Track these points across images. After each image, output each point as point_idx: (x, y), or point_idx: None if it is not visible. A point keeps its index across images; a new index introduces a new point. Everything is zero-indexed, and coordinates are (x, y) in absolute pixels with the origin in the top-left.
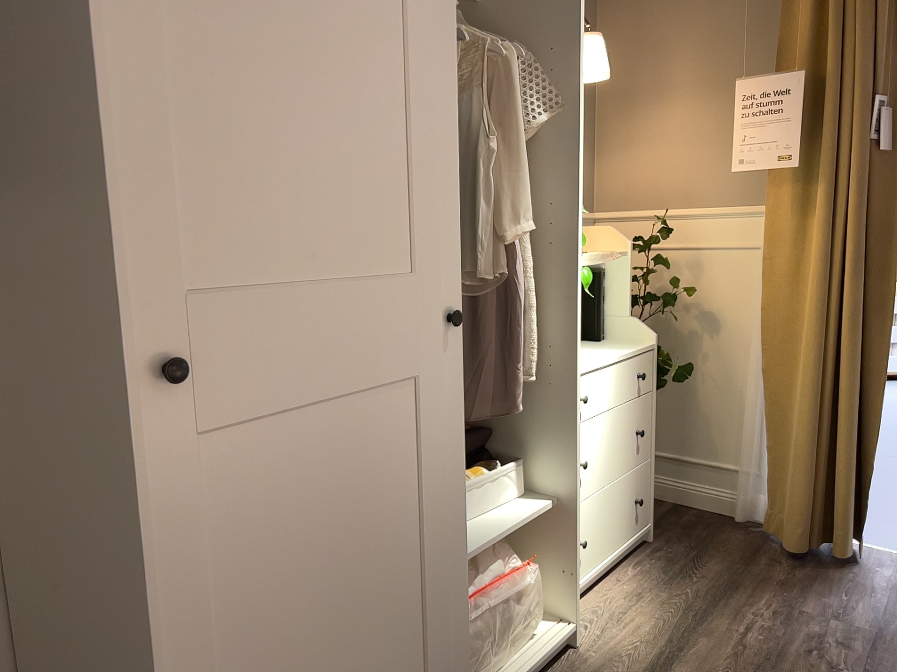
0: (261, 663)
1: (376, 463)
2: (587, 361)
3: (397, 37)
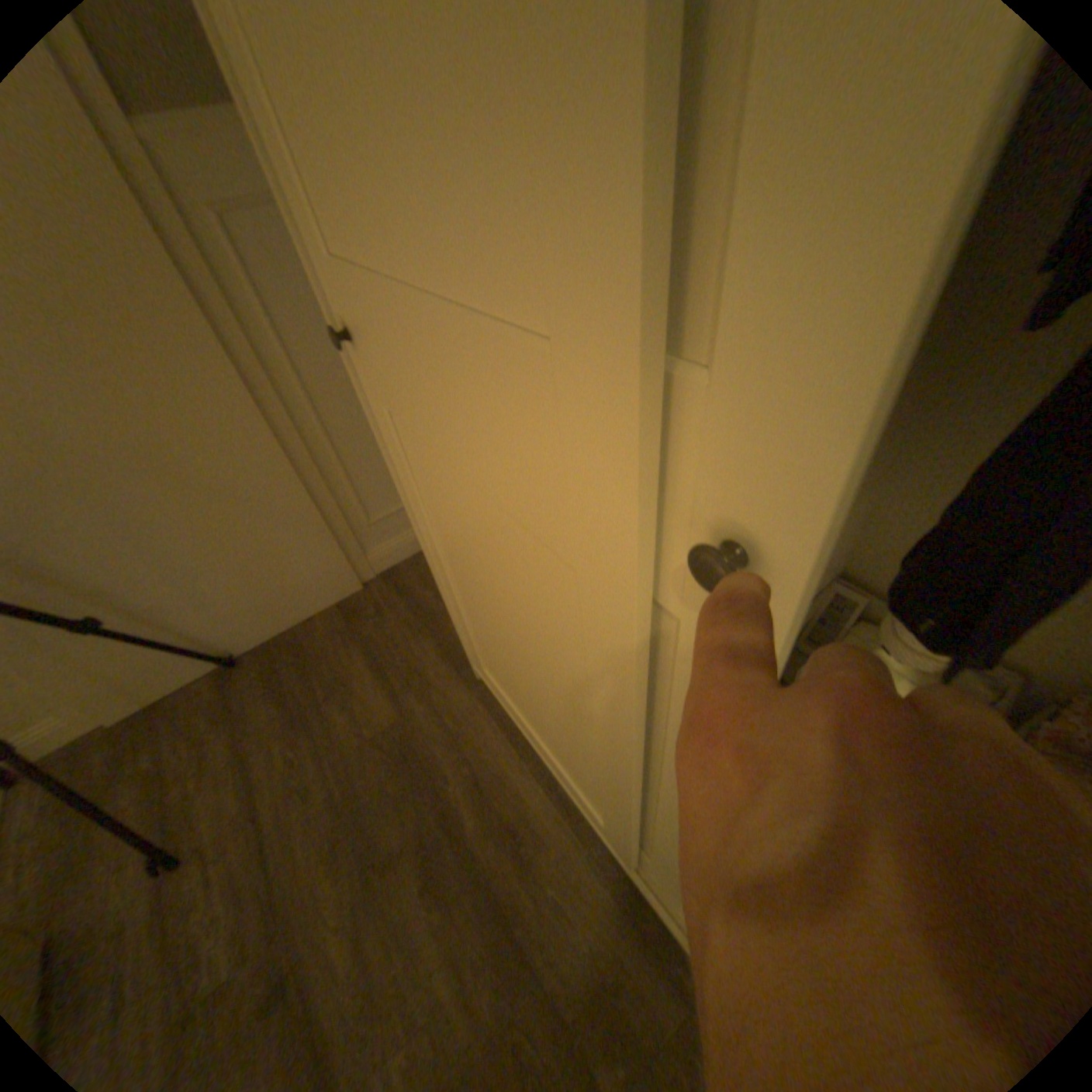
0: (470, 606)
1: (526, 601)
2: None
3: None
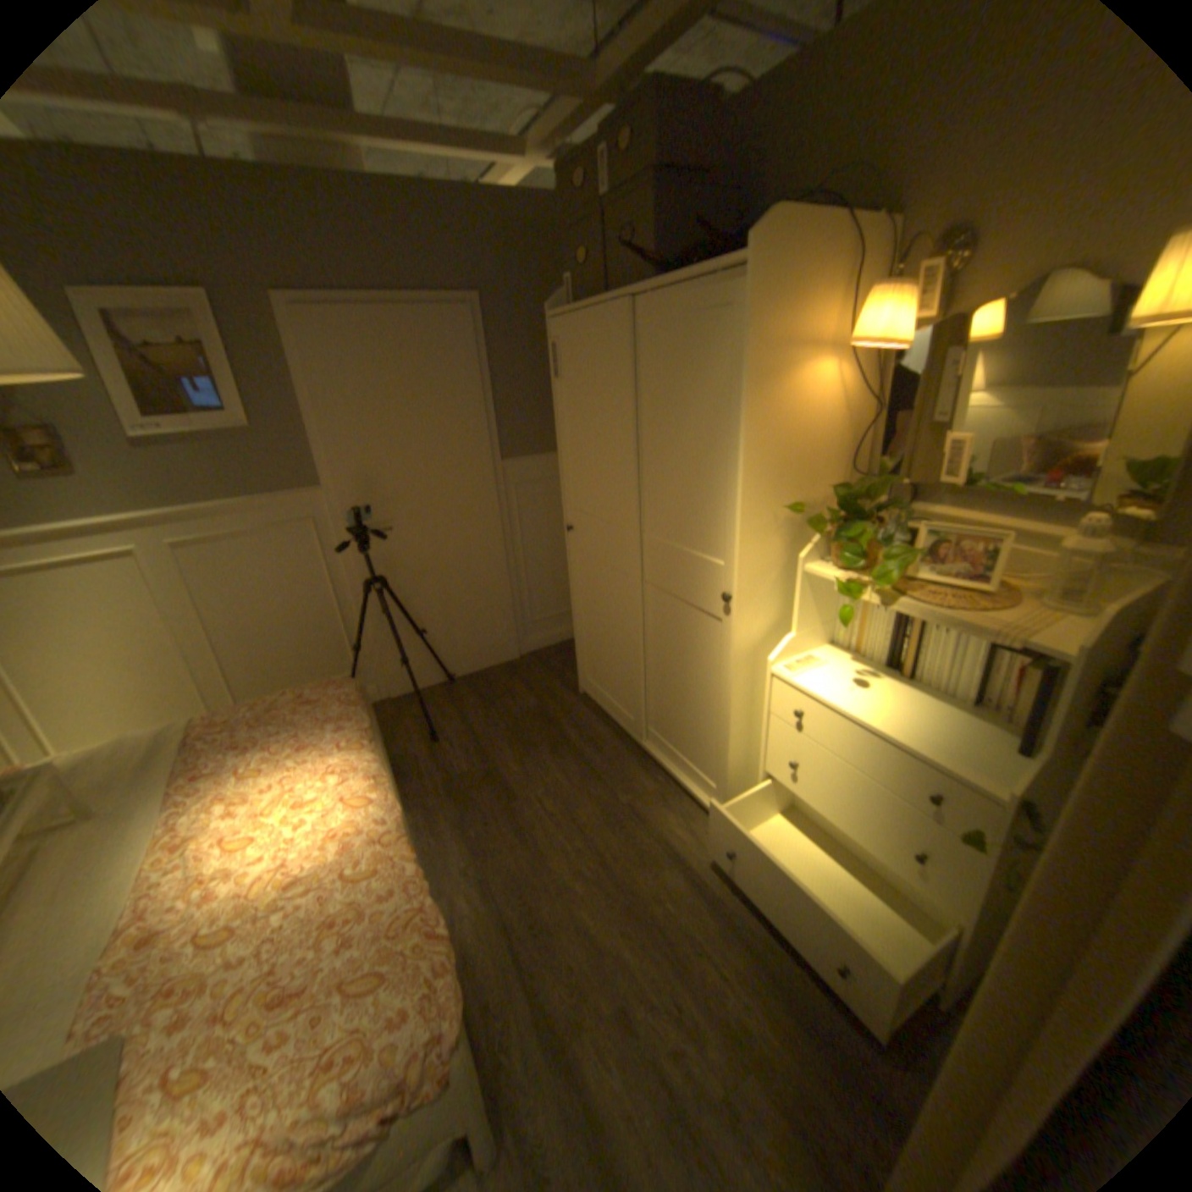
0: (591, 628)
1: (615, 600)
2: (846, 702)
3: (618, 423)
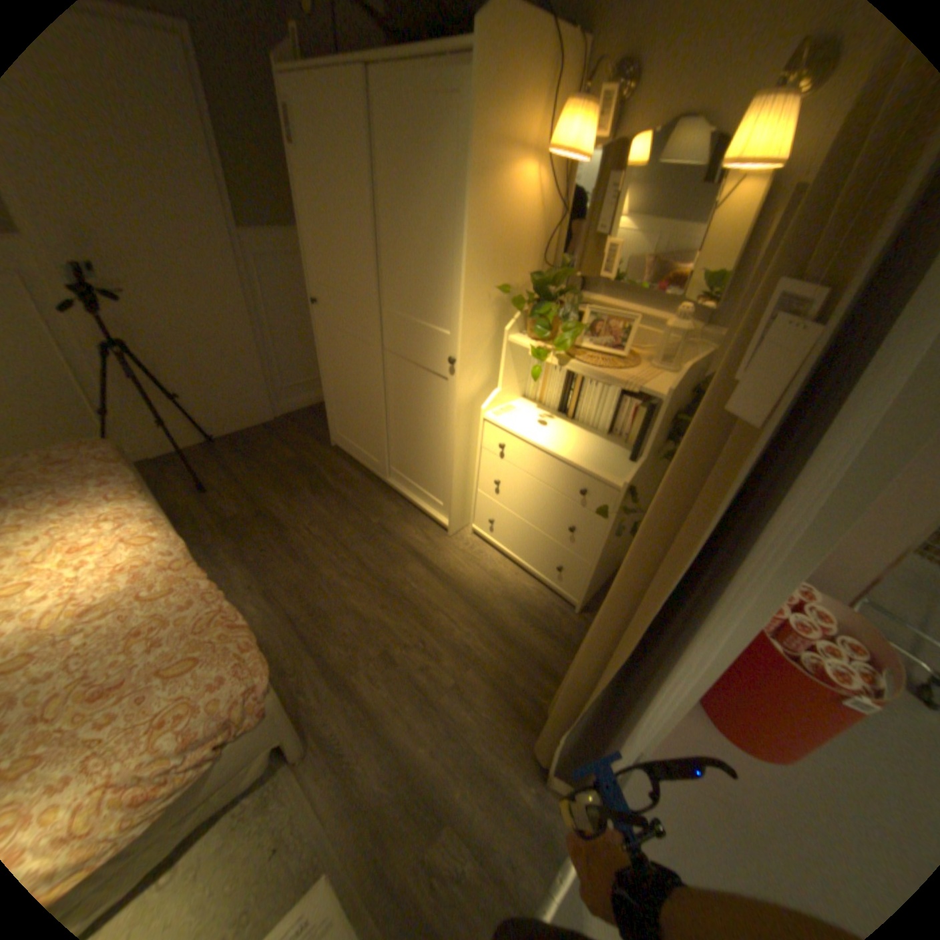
0: (339, 391)
1: (360, 366)
2: (533, 435)
3: (357, 200)
